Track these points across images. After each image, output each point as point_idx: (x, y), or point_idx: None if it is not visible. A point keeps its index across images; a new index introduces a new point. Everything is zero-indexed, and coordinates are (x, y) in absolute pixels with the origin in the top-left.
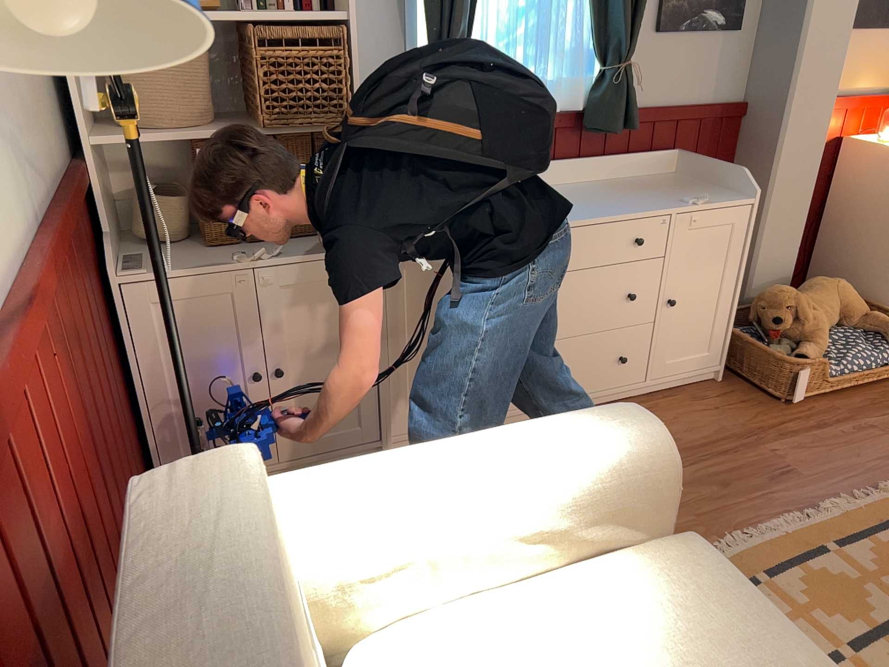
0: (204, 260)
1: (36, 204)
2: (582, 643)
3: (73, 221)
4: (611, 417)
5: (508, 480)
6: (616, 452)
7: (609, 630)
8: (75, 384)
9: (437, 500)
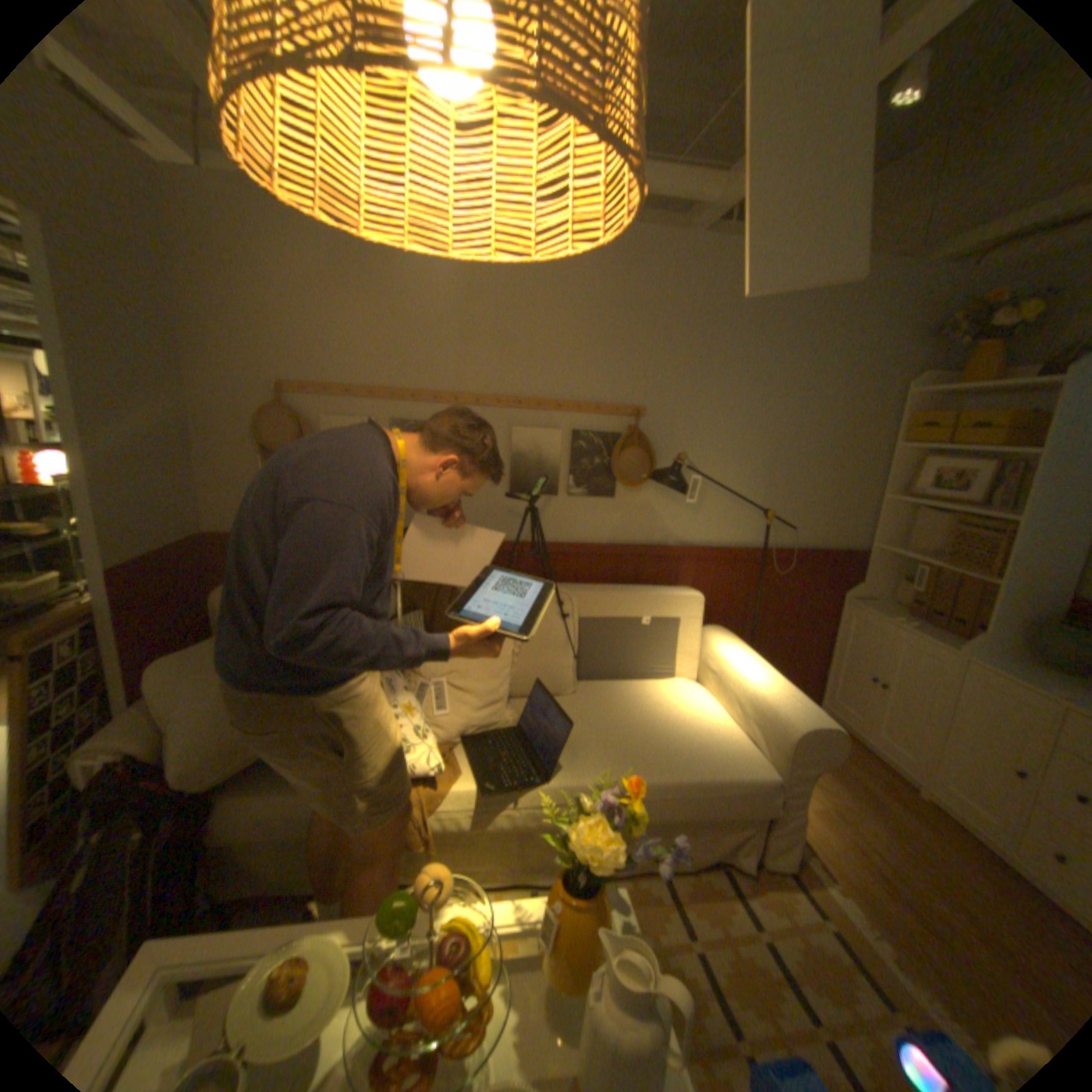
0: (890, 614)
1: (788, 544)
2: (703, 723)
3: (814, 559)
4: (820, 717)
5: (757, 683)
6: (790, 714)
7: (710, 731)
8: (756, 596)
9: (740, 668)
